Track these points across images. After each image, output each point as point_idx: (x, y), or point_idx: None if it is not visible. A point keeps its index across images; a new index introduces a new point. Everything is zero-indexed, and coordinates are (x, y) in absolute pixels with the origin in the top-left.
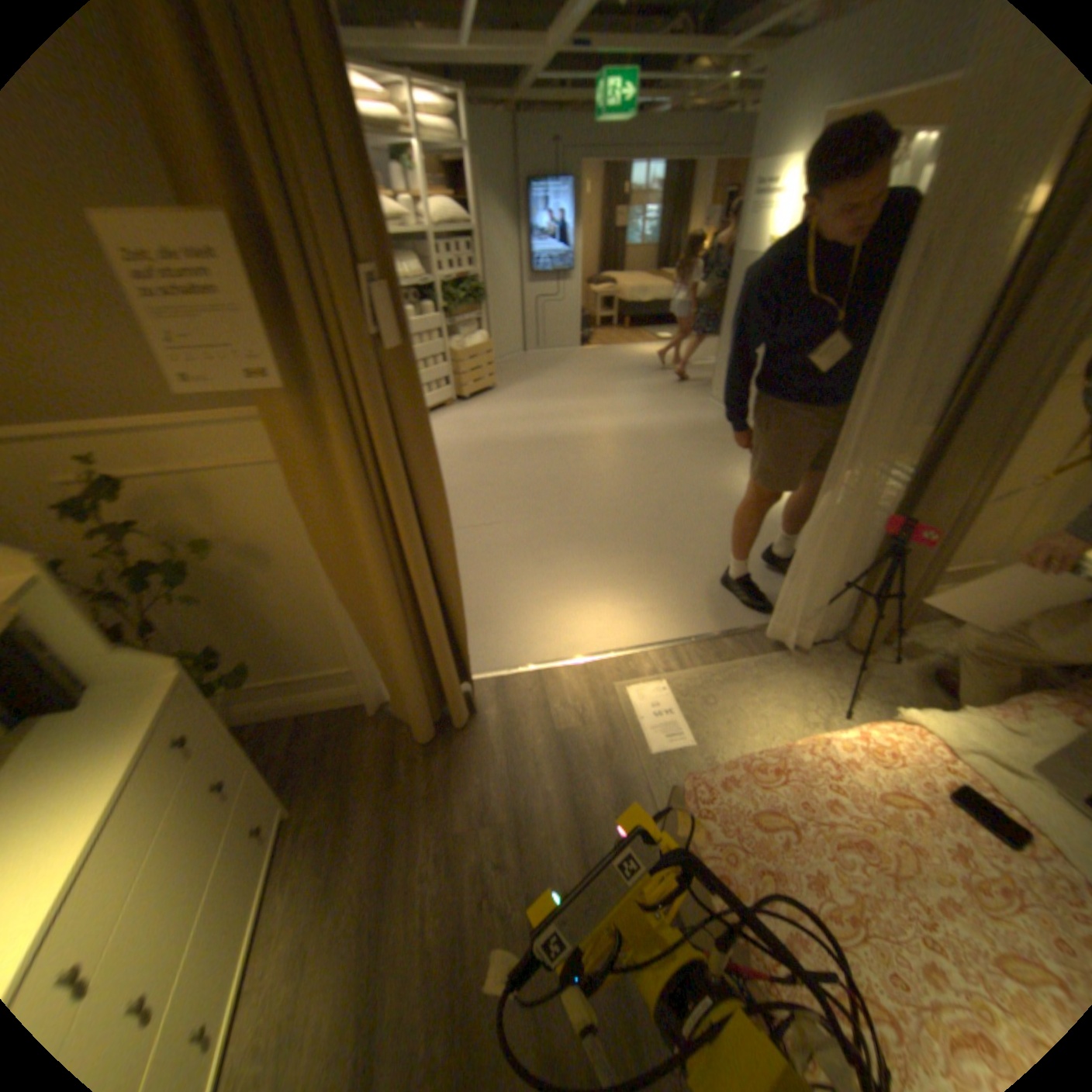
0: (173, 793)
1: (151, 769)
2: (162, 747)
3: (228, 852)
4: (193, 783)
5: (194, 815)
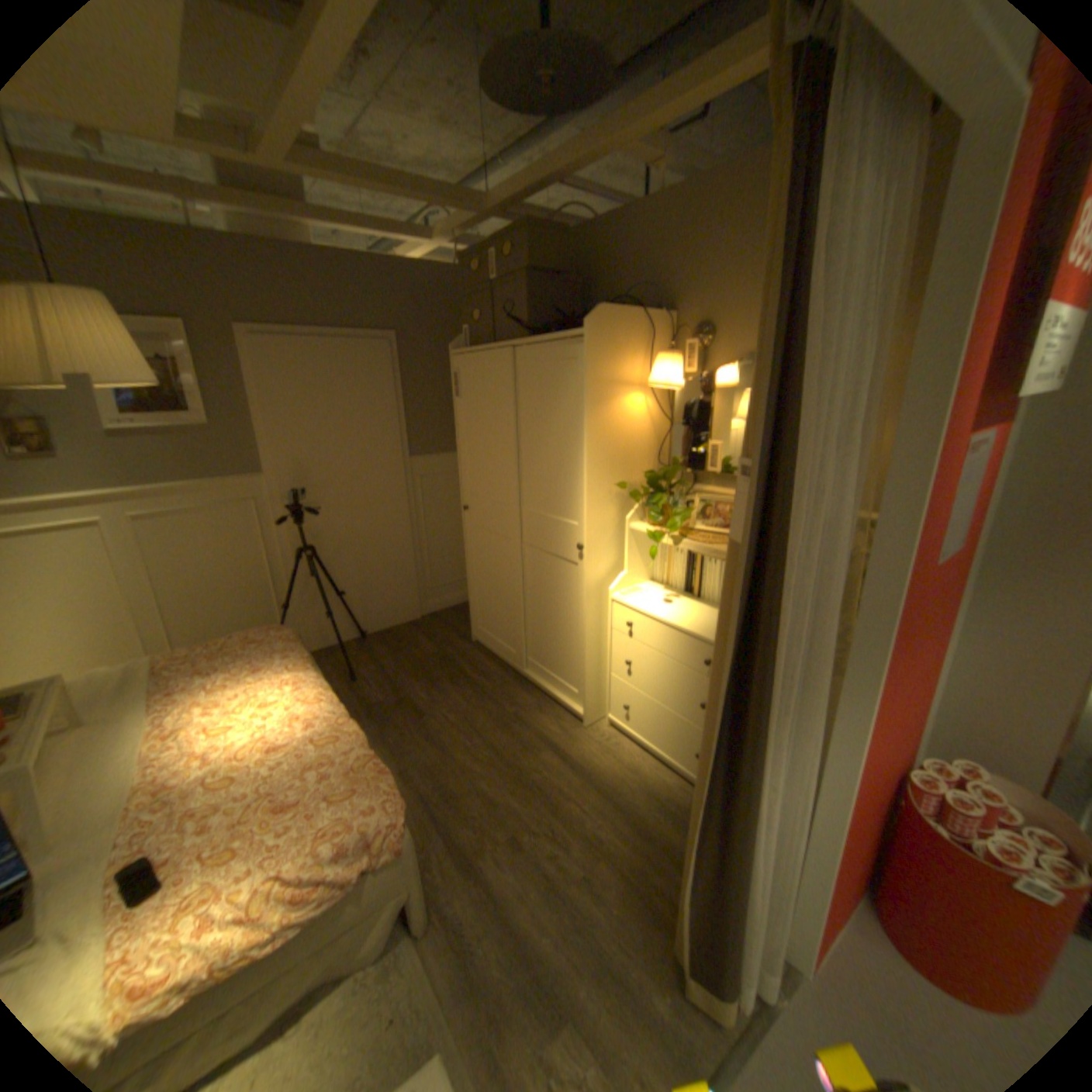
0: (691, 668)
1: (693, 647)
2: (704, 652)
3: (685, 729)
4: (701, 685)
5: (689, 689)
